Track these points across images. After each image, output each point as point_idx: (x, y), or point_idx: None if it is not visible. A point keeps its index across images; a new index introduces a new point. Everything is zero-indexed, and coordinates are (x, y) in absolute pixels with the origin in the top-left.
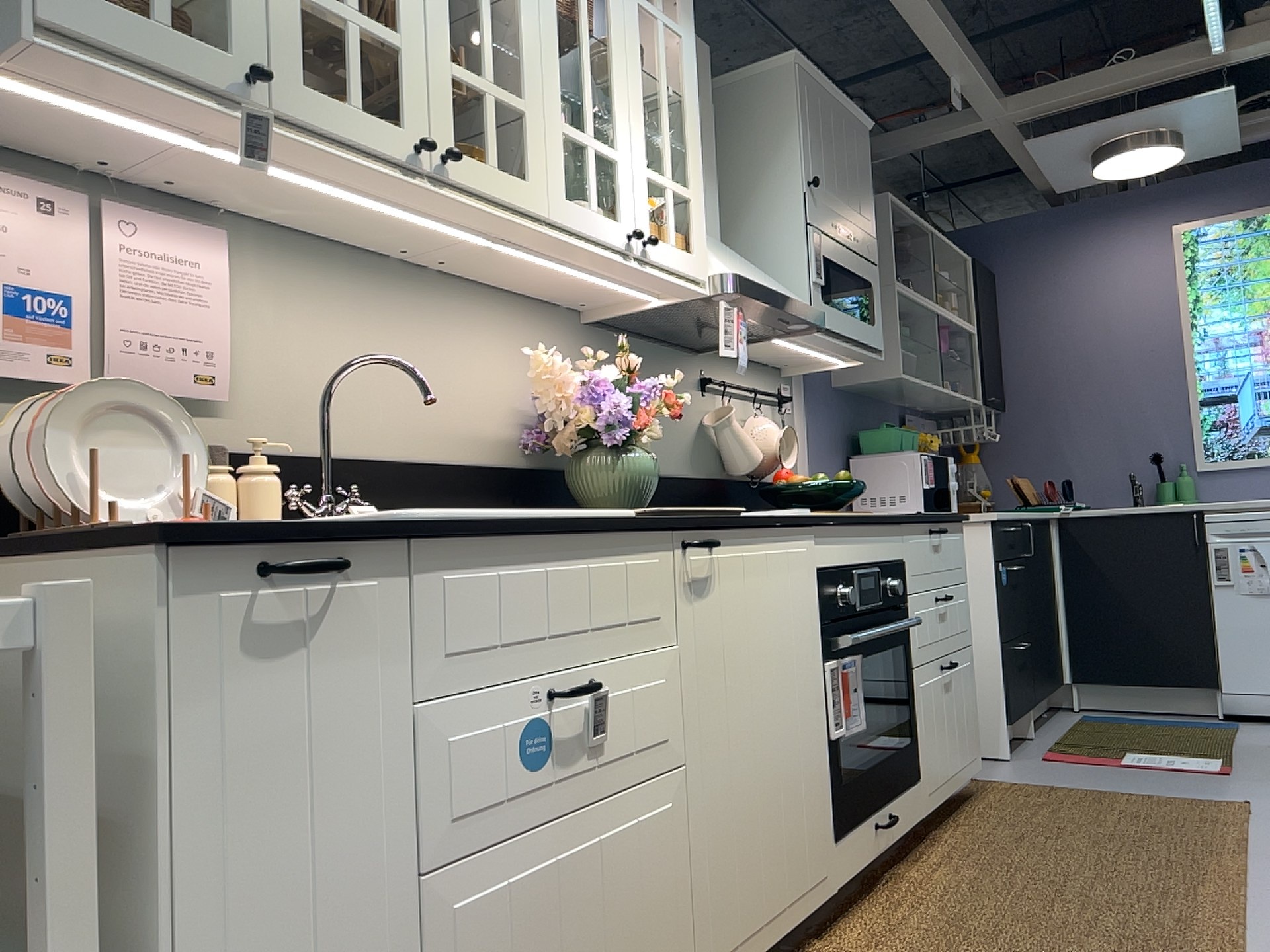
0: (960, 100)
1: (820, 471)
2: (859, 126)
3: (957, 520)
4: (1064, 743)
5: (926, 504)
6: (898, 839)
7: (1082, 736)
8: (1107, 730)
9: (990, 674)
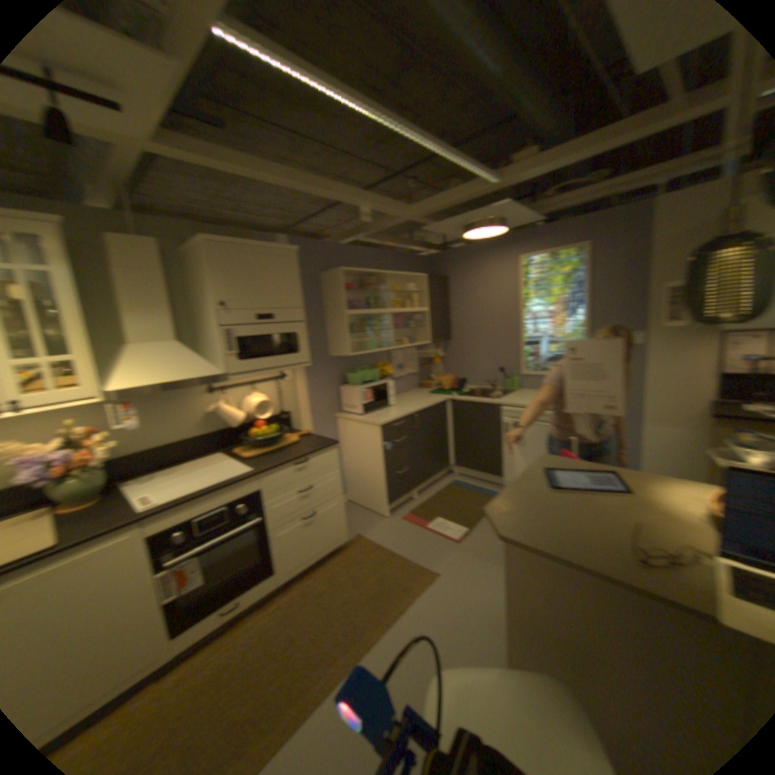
0: (371, 218)
1: (318, 399)
2: (284, 254)
3: (324, 451)
4: (422, 509)
5: (366, 411)
6: (248, 610)
7: (436, 502)
8: (450, 498)
9: (383, 486)
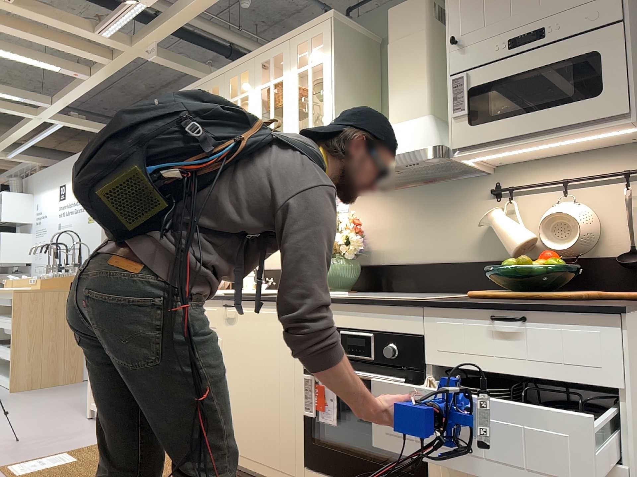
0: None
1: None
2: None
3: (563, 310)
4: None
5: None
6: None
7: None
8: None
9: None
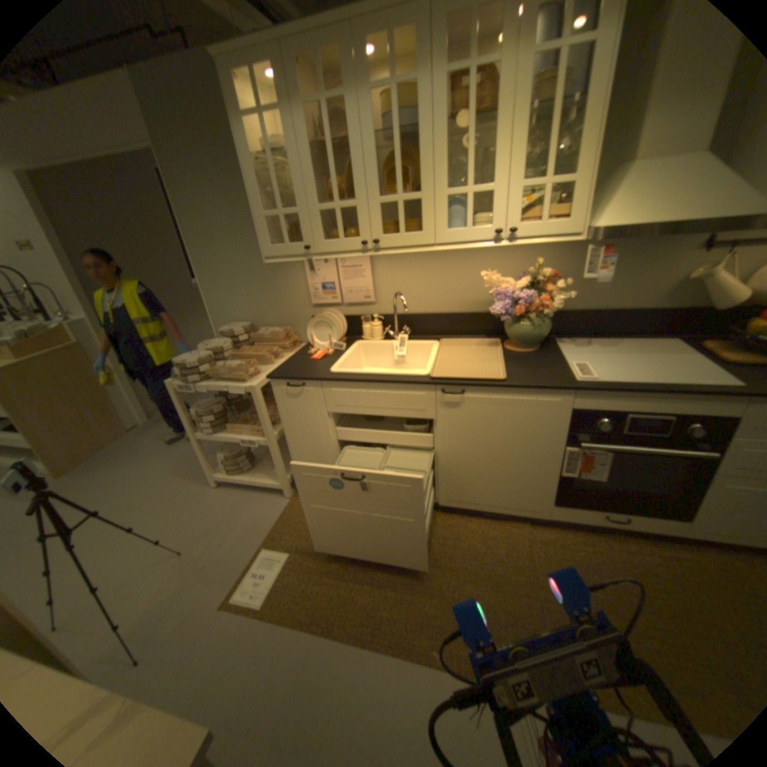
0: None
1: None
2: None
3: None
4: None
5: None
6: (637, 532)
7: None
8: None
9: None
